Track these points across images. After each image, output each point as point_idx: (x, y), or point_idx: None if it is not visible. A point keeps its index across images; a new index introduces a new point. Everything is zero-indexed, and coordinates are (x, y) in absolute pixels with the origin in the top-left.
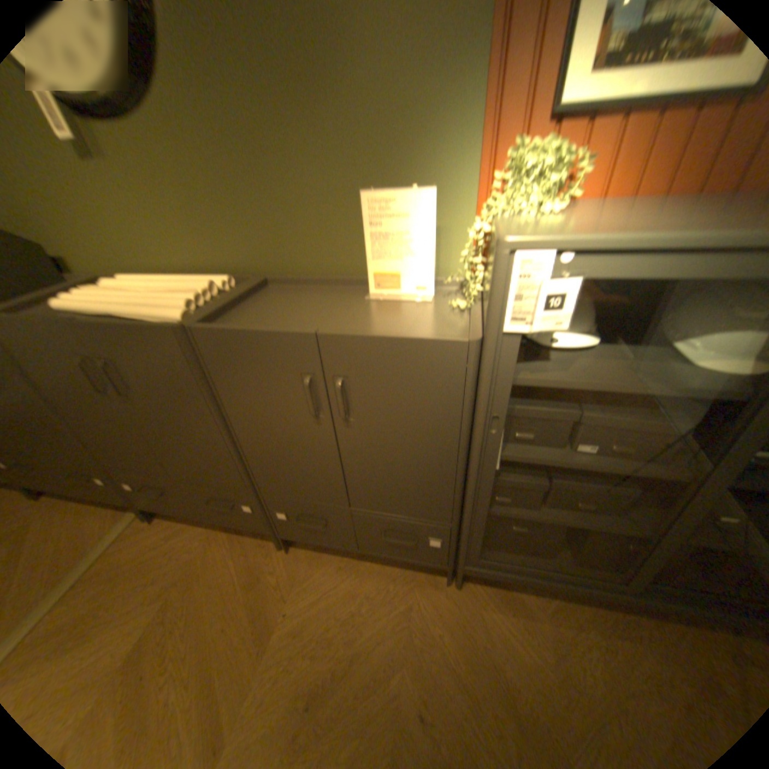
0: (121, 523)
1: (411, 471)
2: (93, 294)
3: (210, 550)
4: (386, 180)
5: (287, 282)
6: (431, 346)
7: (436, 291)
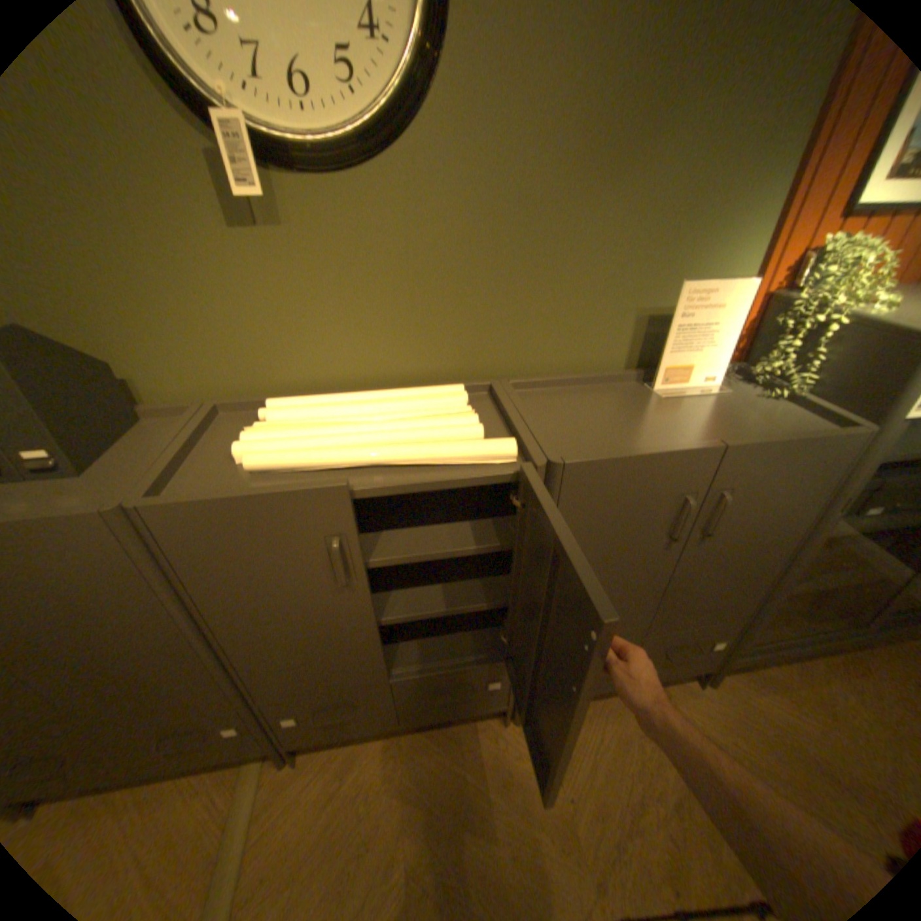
0: (250, 784)
1: (742, 574)
2: (307, 435)
3: (418, 763)
4: (674, 265)
5: (538, 385)
6: (839, 441)
7: (723, 380)
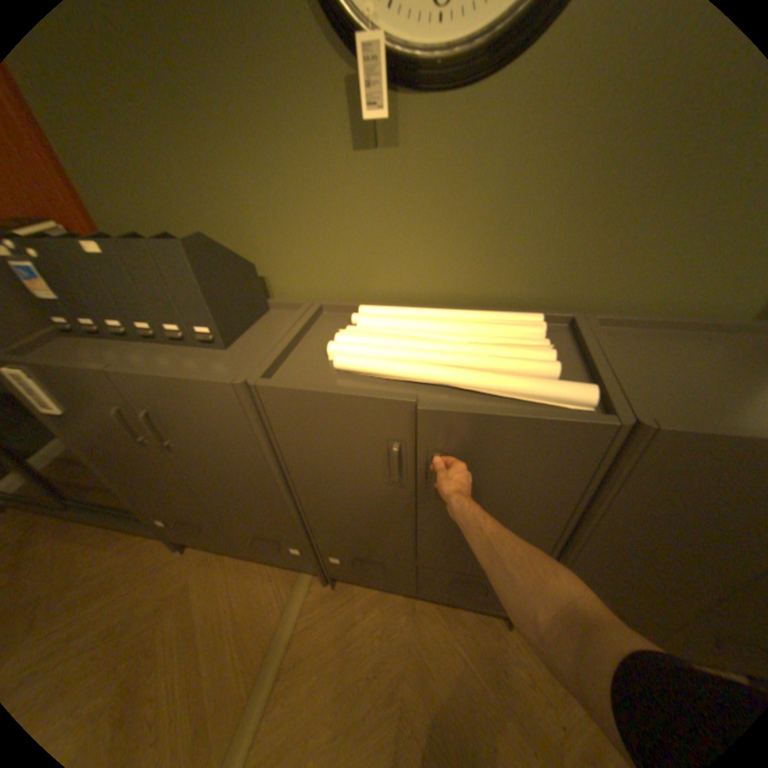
0: (304, 588)
1: None
2: (388, 346)
3: (427, 629)
4: None
5: (631, 324)
6: None
7: None
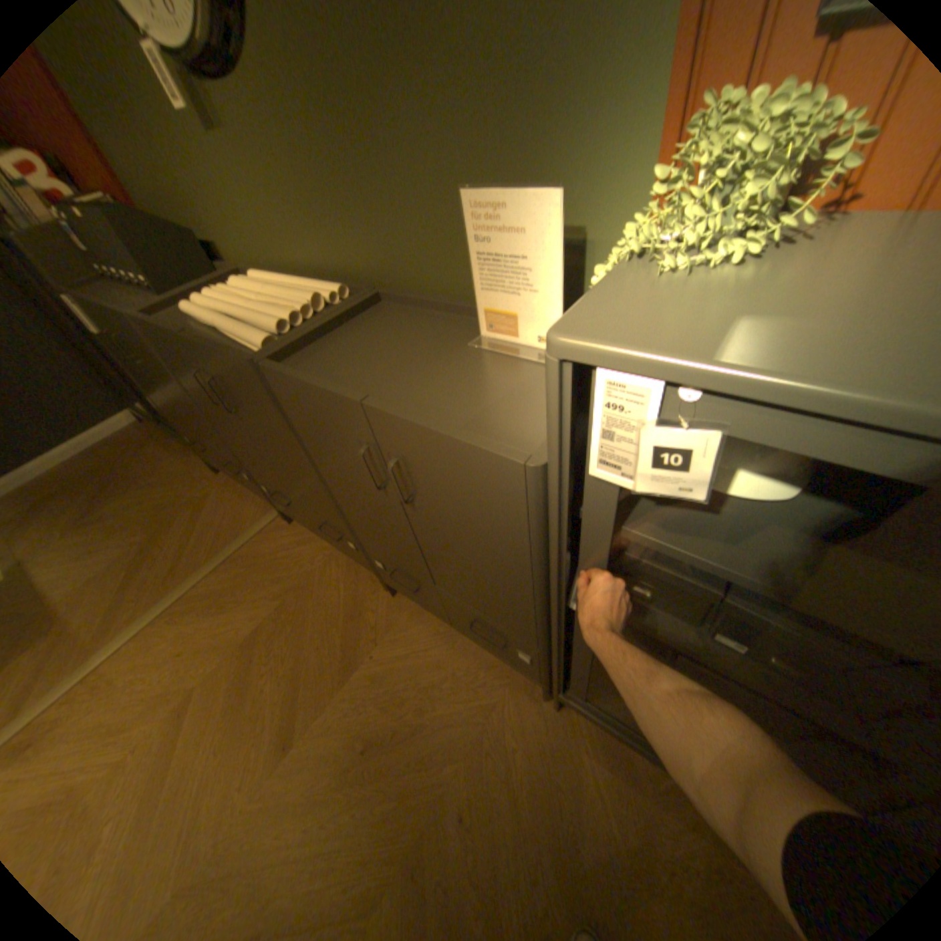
0: (269, 517)
1: (486, 580)
2: (215, 300)
3: (329, 568)
4: (516, 164)
5: (399, 302)
6: (479, 457)
7: None
